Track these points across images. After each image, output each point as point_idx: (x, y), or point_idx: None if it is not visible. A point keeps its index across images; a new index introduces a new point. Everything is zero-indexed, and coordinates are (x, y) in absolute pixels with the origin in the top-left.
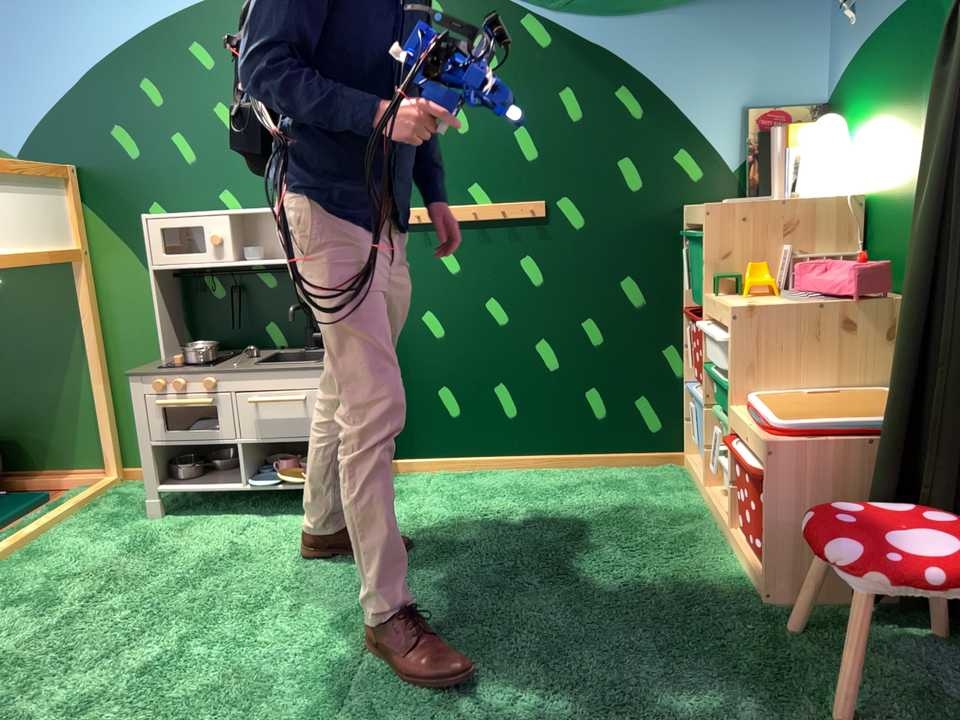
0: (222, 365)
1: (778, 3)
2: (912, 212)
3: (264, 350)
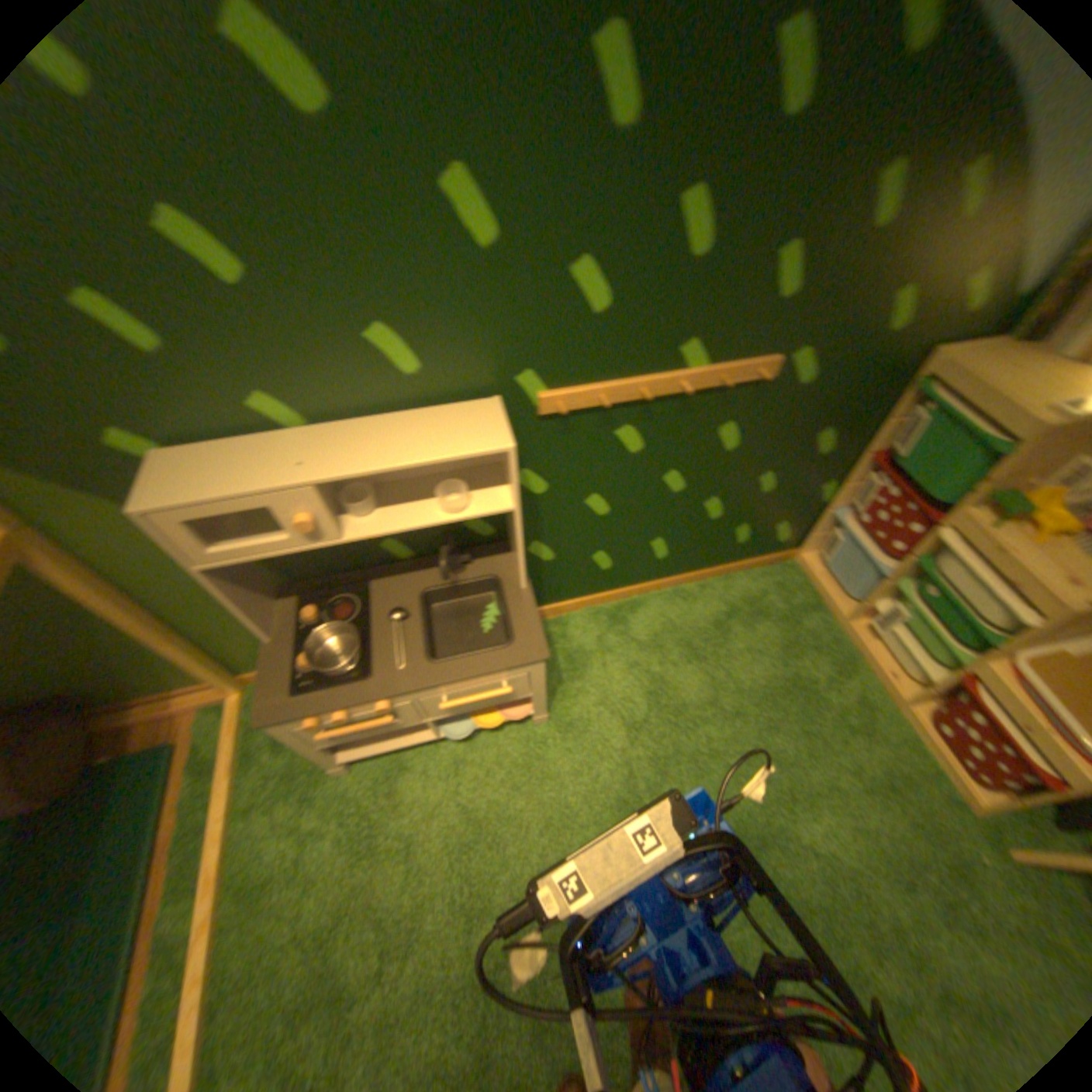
0: (382, 661)
1: None
2: None
3: (395, 575)
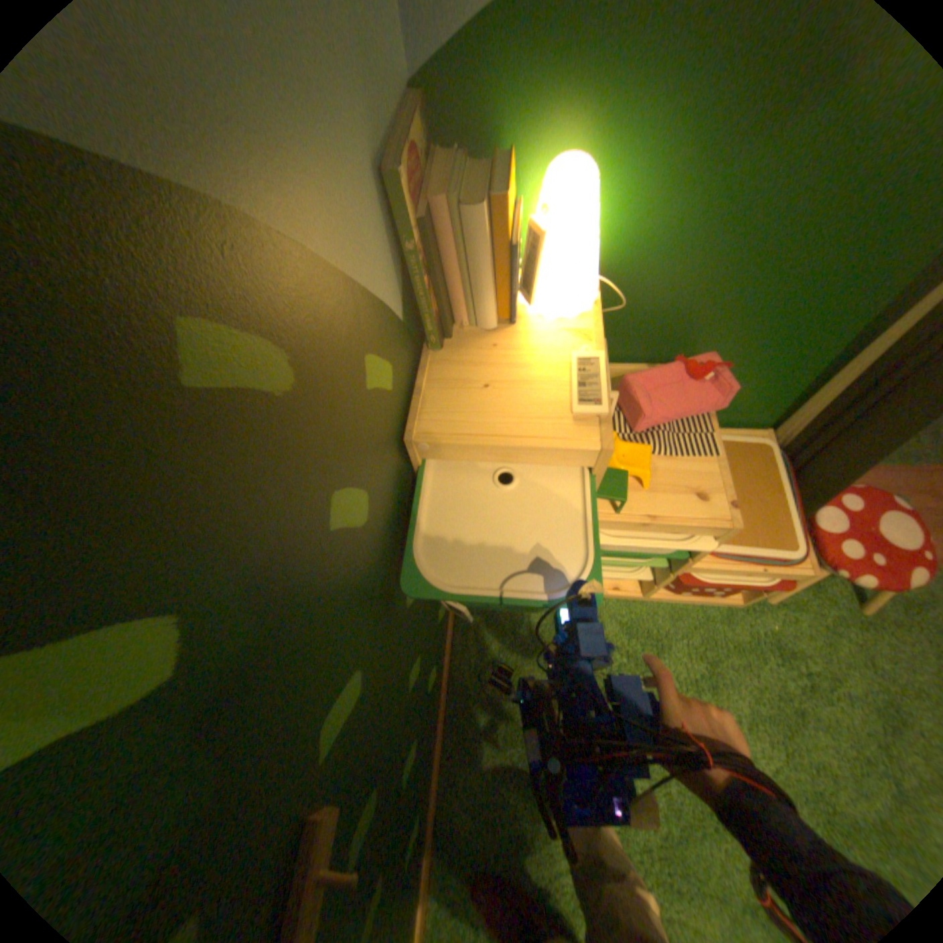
0: None
1: None
2: (713, 286)
3: None
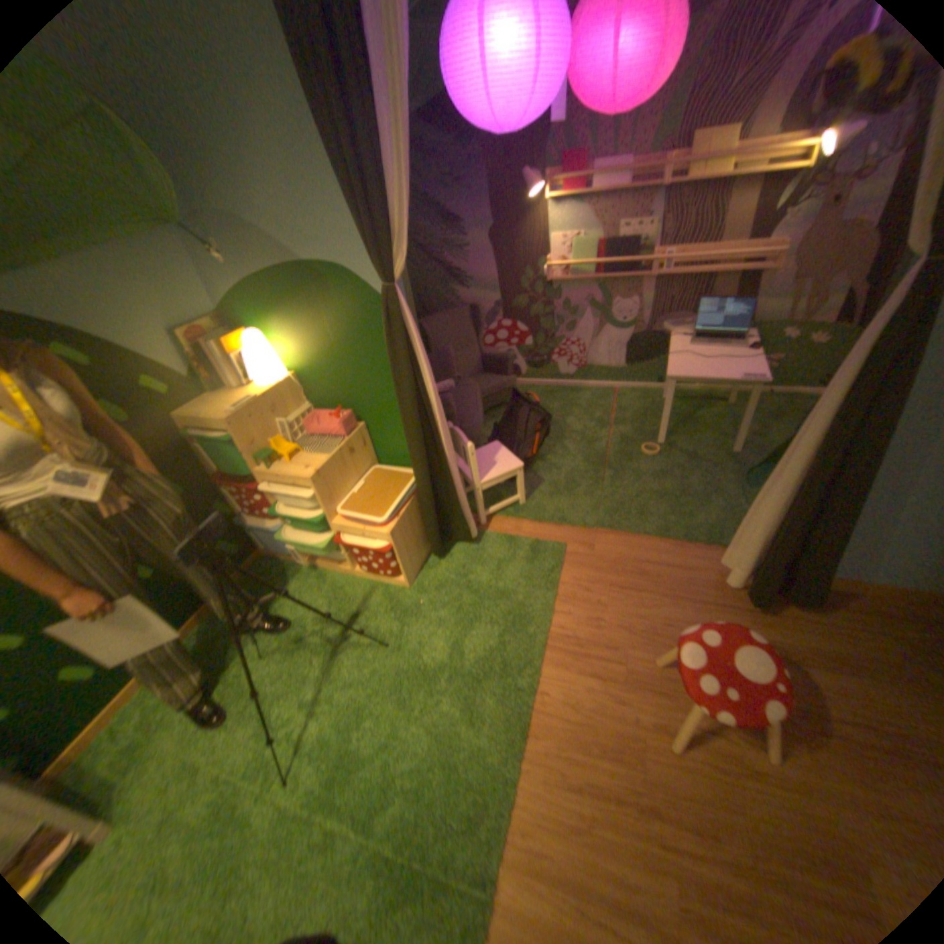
0: None
1: (144, 242)
2: (342, 382)
3: None
